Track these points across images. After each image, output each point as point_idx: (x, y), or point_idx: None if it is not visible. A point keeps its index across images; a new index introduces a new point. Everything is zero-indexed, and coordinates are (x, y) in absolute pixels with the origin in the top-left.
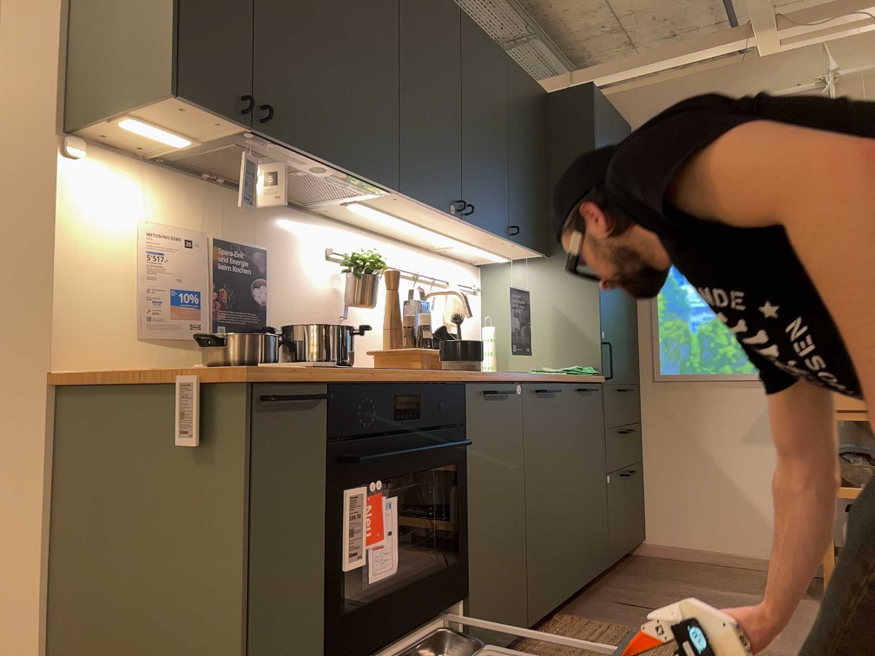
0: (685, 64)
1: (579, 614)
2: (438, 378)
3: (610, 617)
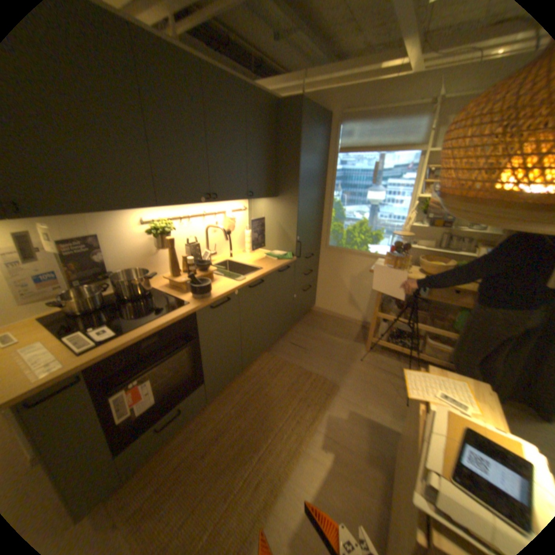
0: (368, 71)
1: (272, 350)
2: (174, 318)
3: (283, 353)
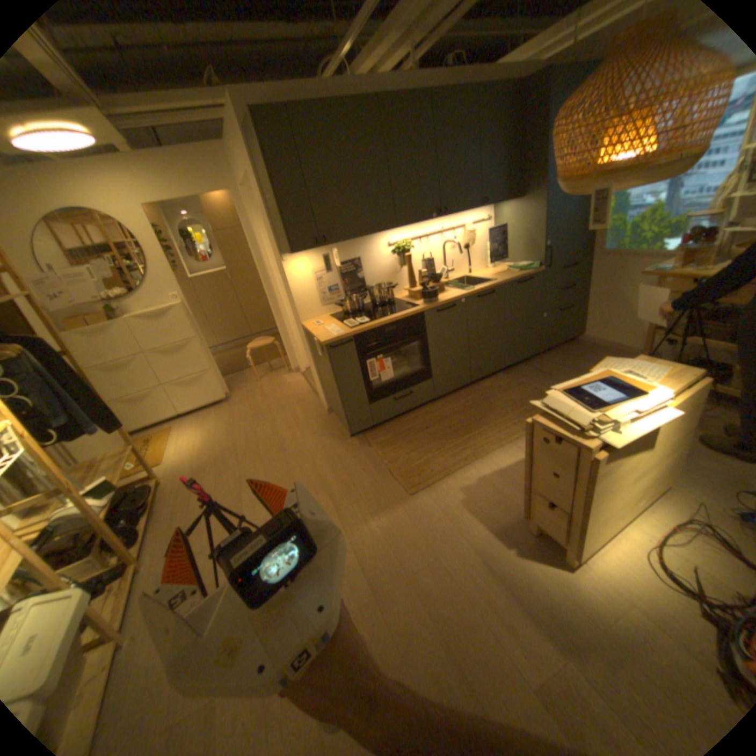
0: None
1: (510, 373)
2: (406, 315)
3: (521, 376)
